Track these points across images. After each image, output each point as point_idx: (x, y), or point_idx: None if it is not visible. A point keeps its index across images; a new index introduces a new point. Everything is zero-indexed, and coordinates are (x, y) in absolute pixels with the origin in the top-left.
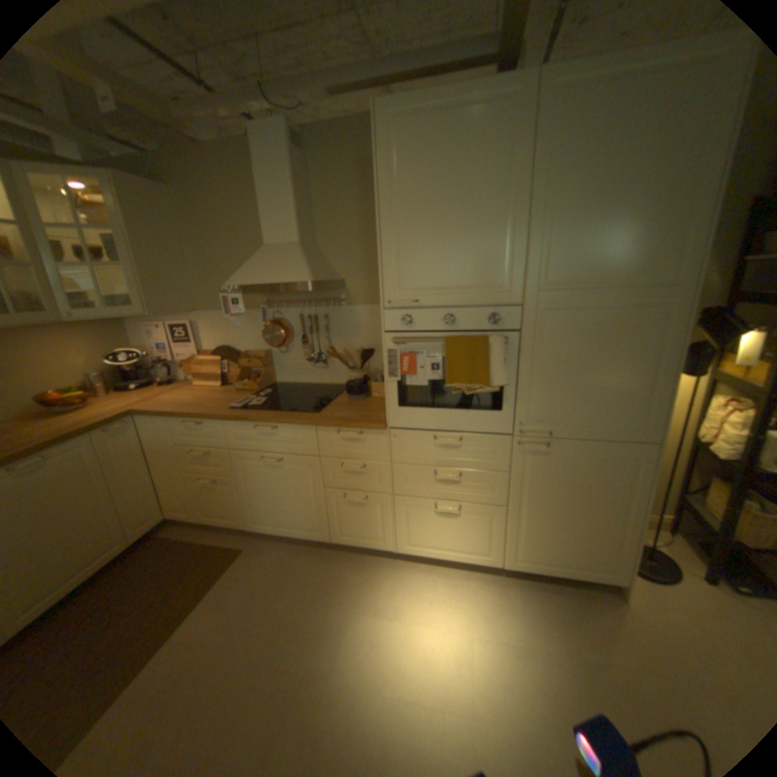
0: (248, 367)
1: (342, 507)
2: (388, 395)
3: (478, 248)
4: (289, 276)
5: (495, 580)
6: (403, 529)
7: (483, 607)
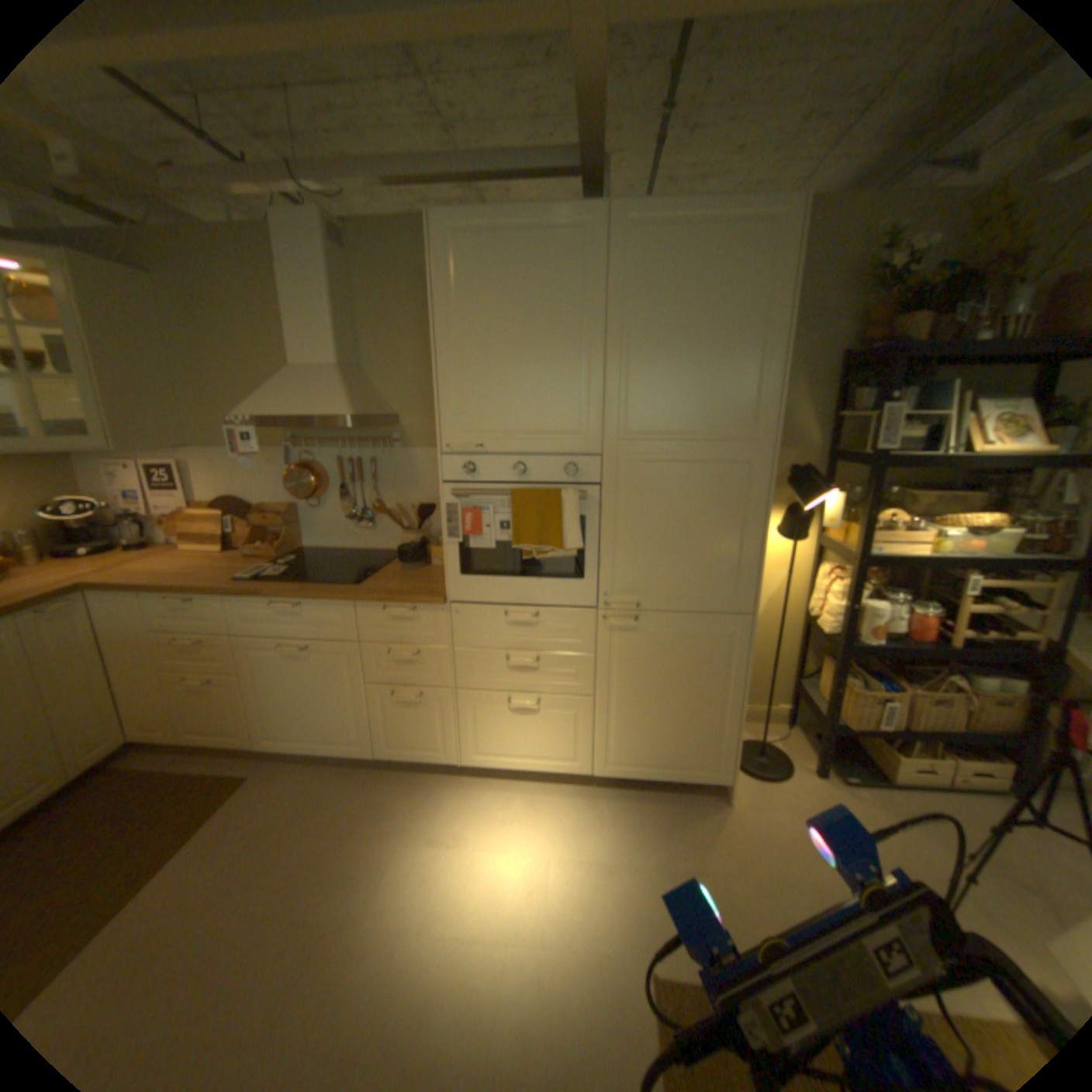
0: (262, 527)
1: (388, 710)
2: (447, 562)
3: (549, 389)
4: (321, 409)
5: (583, 792)
6: (468, 734)
7: (565, 824)
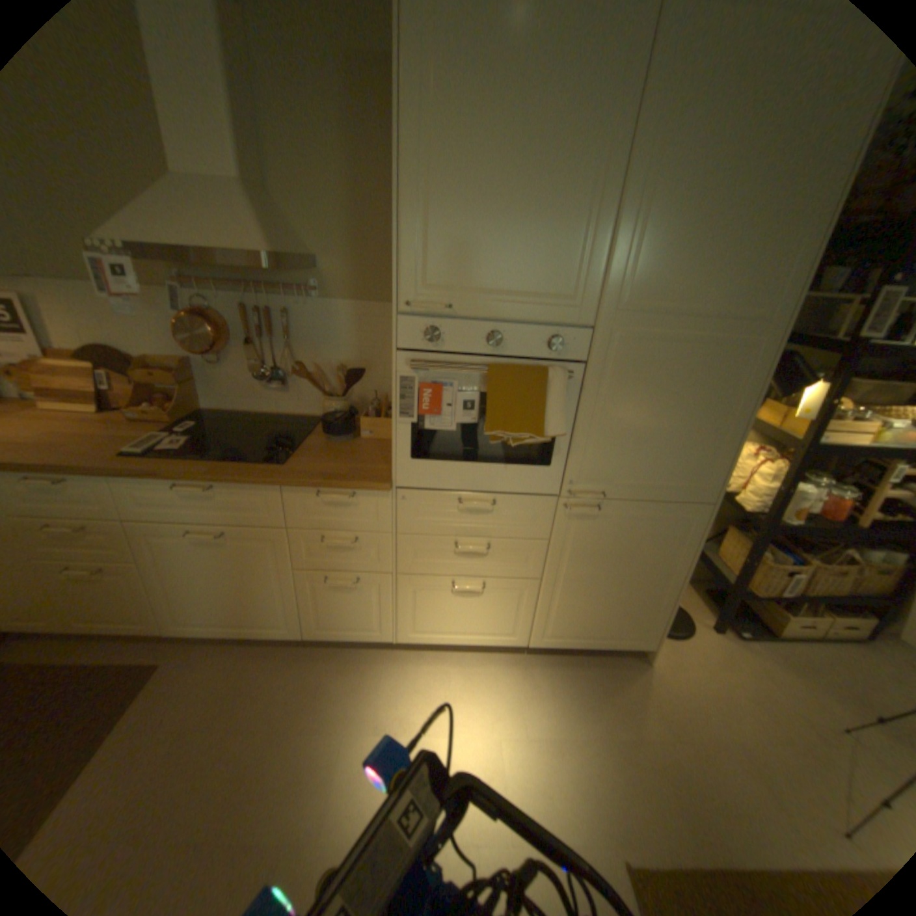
0: (148, 384)
1: (320, 594)
2: (396, 443)
3: (546, 236)
4: (225, 238)
5: (516, 661)
6: (407, 615)
7: (506, 697)
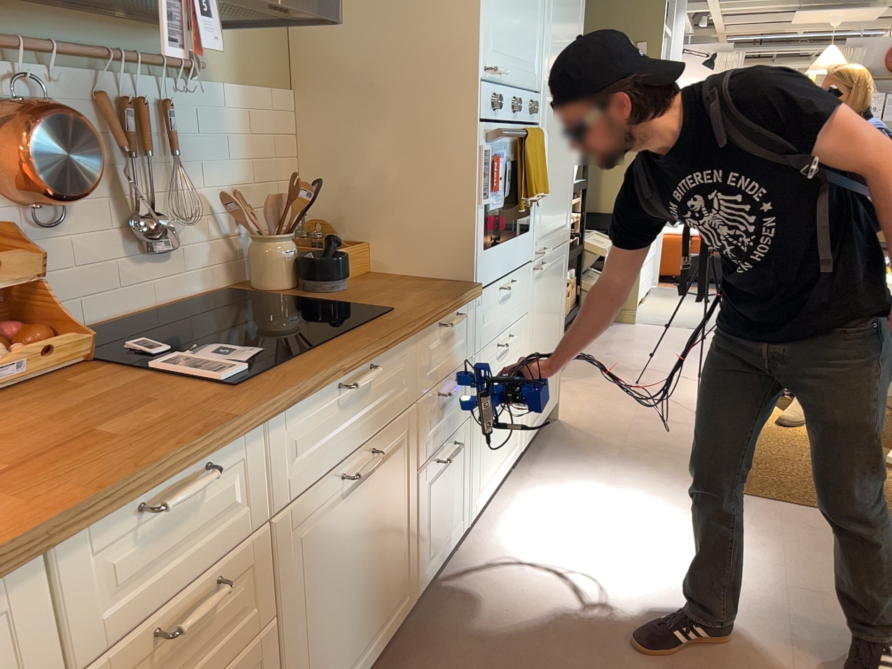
0: None
1: (432, 494)
2: (478, 234)
3: (529, 17)
4: None
5: (516, 476)
6: (475, 470)
7: (553, 492)
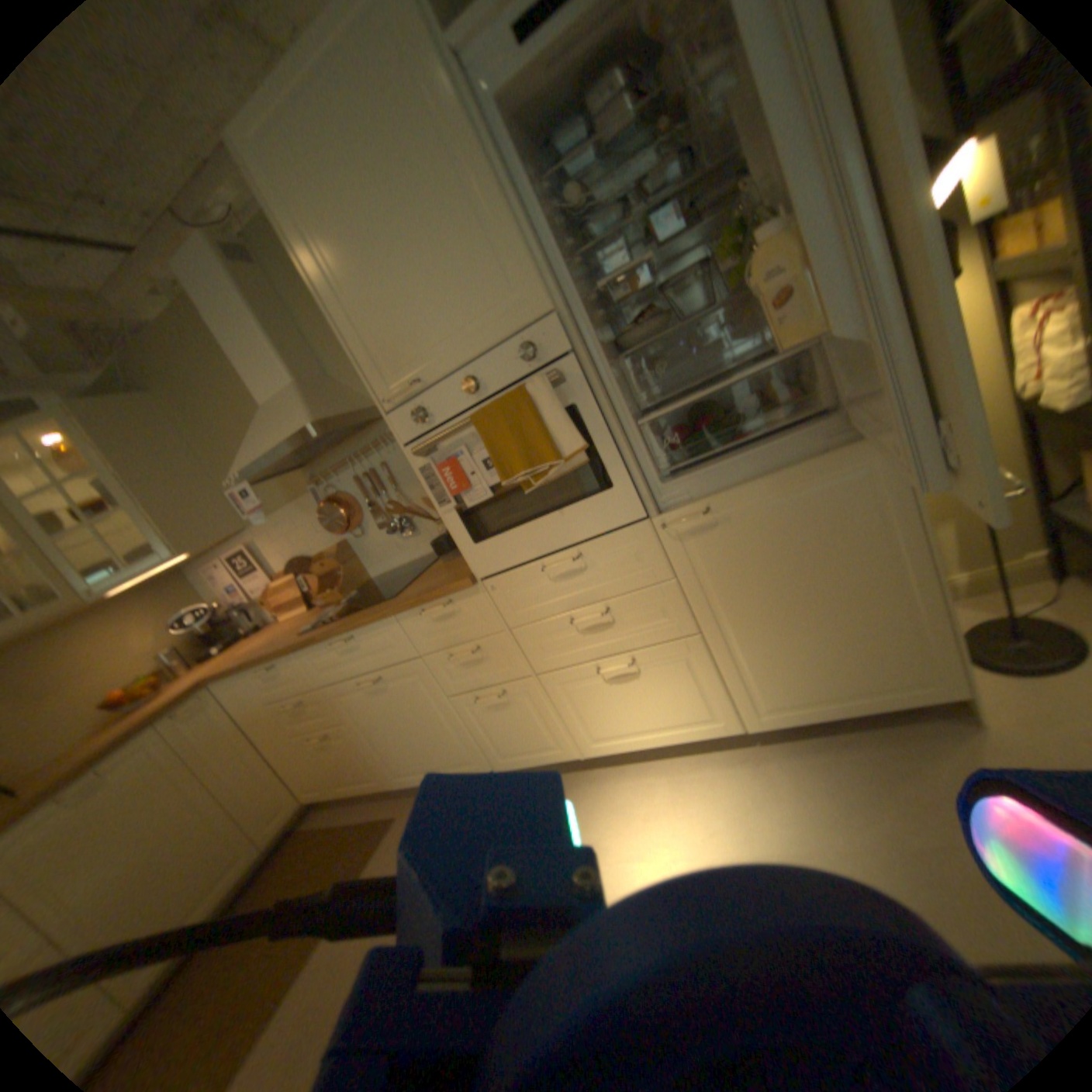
0: (328, 572)
1: (480, 718)
2: (453, 533)
3: (452, 256)
4: (286, 428)
5: (744, 757)
6: (572, 721)
7: (725, 806)
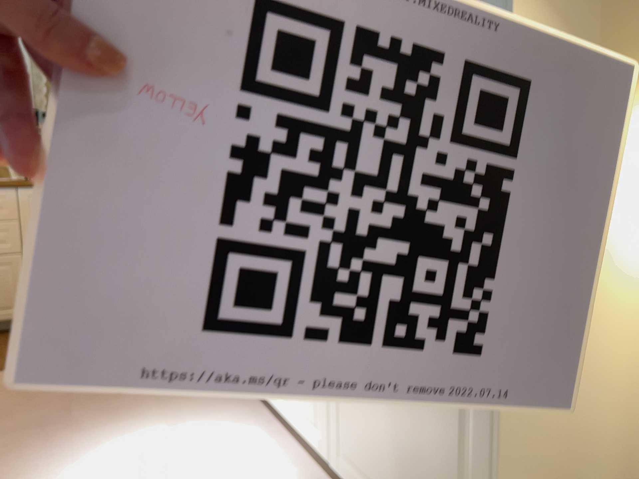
0: None
1: None
2: None
3: None
4: None
5: None
6: None
7: None
